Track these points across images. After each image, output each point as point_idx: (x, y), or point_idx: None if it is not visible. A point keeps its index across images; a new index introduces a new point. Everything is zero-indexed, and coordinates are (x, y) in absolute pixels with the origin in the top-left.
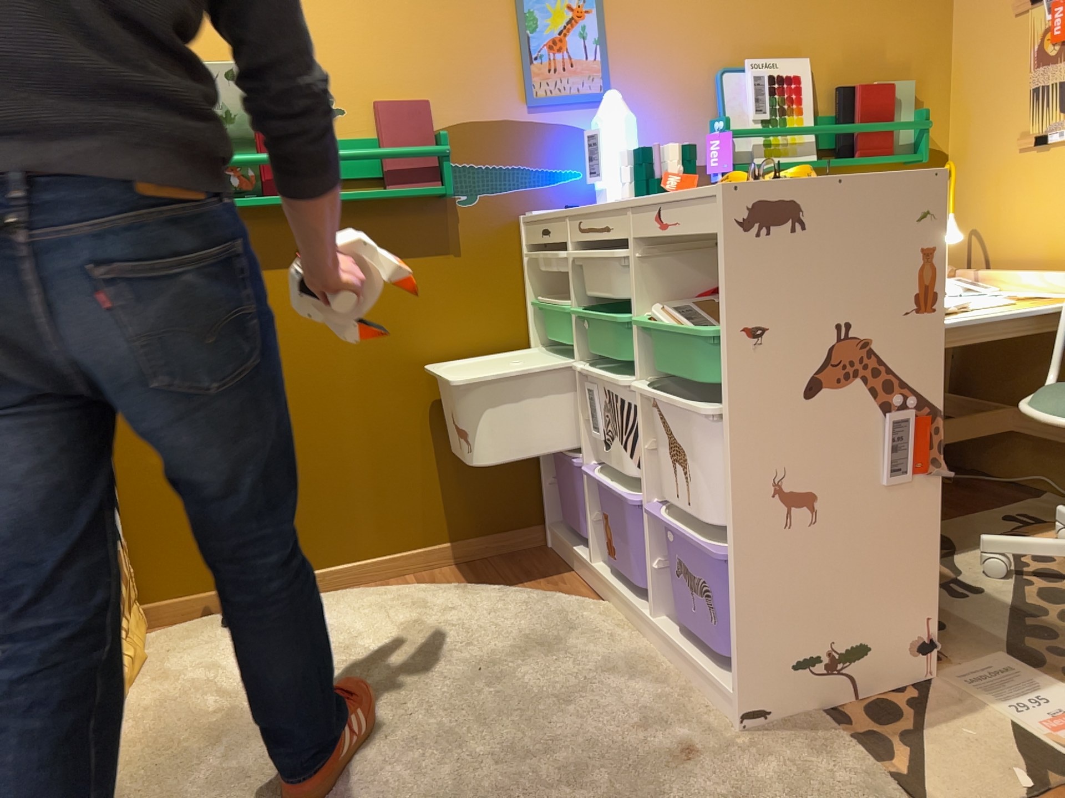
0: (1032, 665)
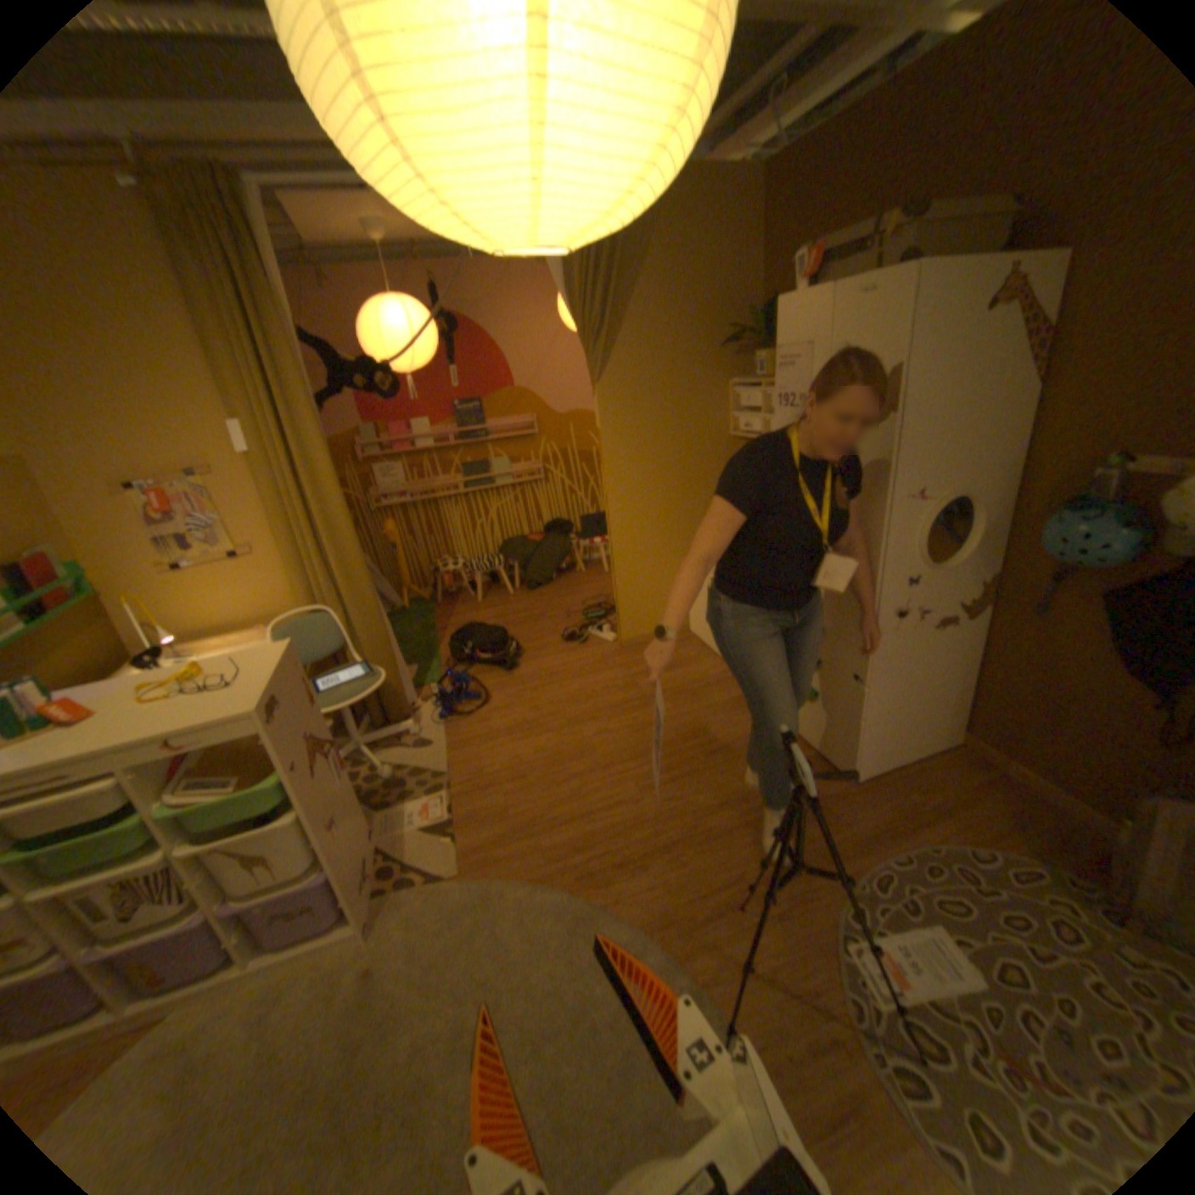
0: (385, 808)
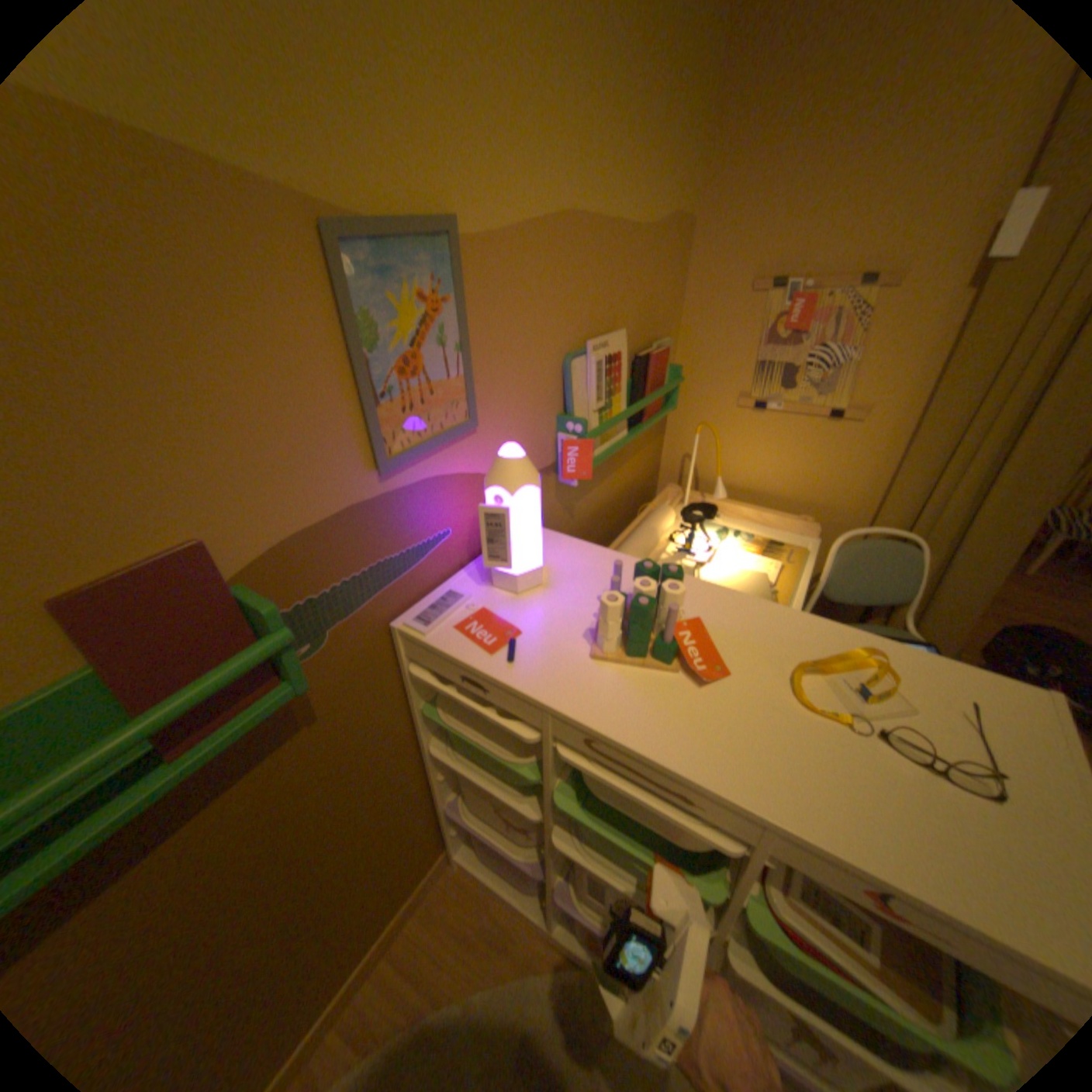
0: None
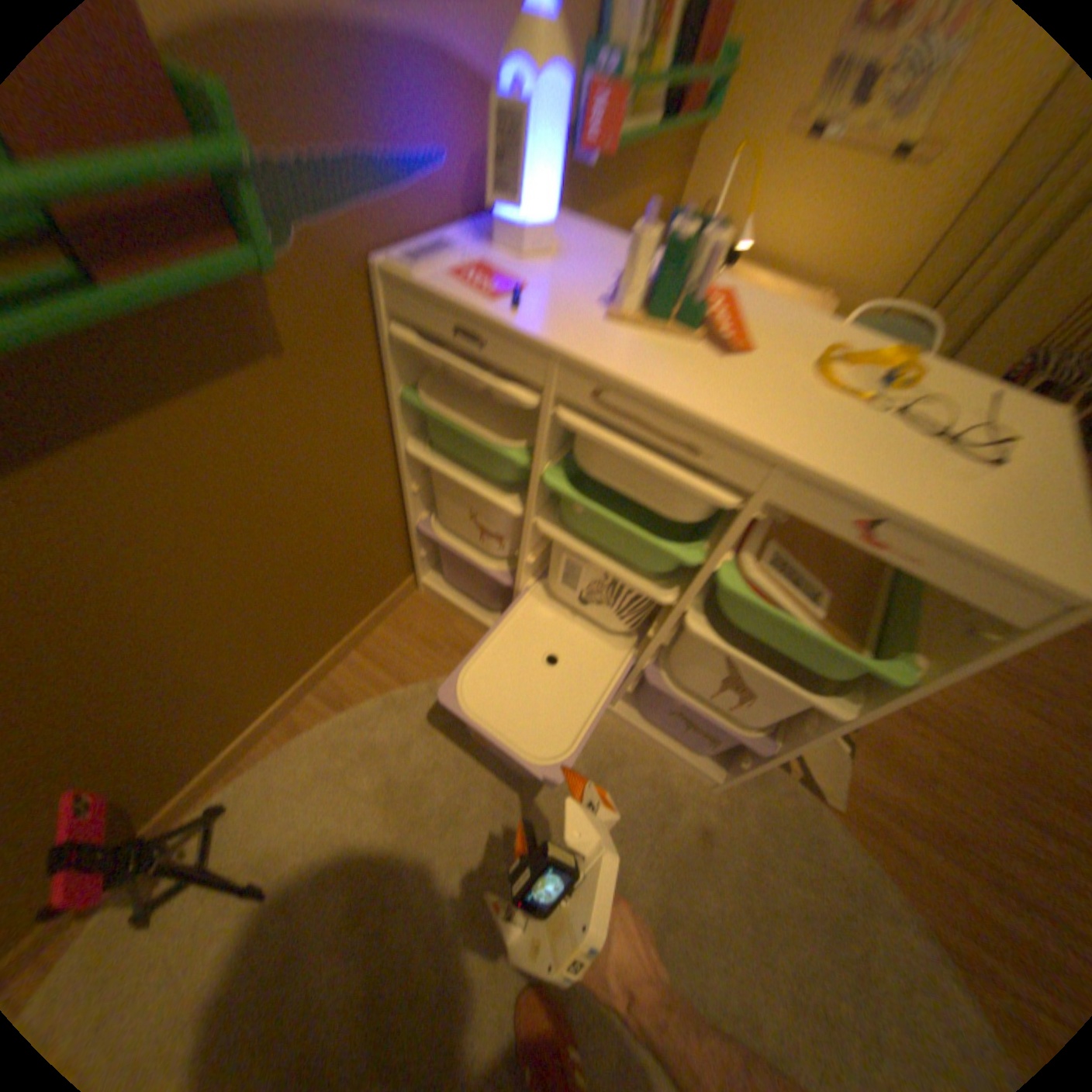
0: None
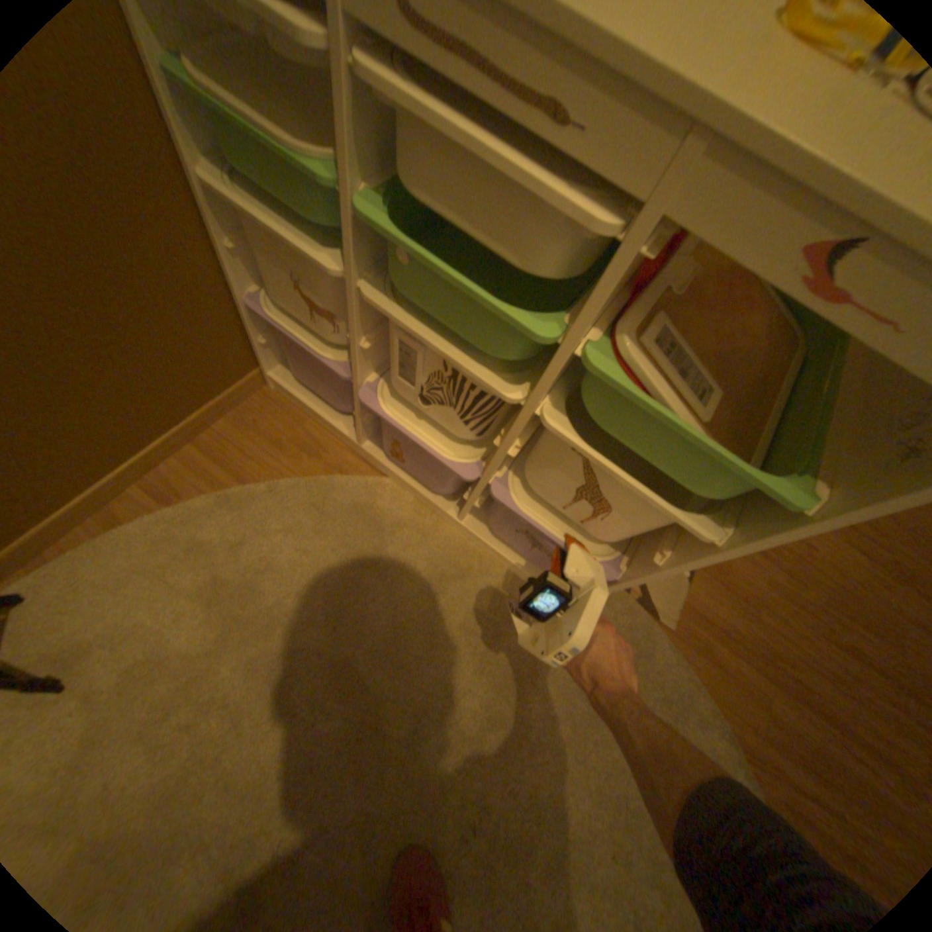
0: None
